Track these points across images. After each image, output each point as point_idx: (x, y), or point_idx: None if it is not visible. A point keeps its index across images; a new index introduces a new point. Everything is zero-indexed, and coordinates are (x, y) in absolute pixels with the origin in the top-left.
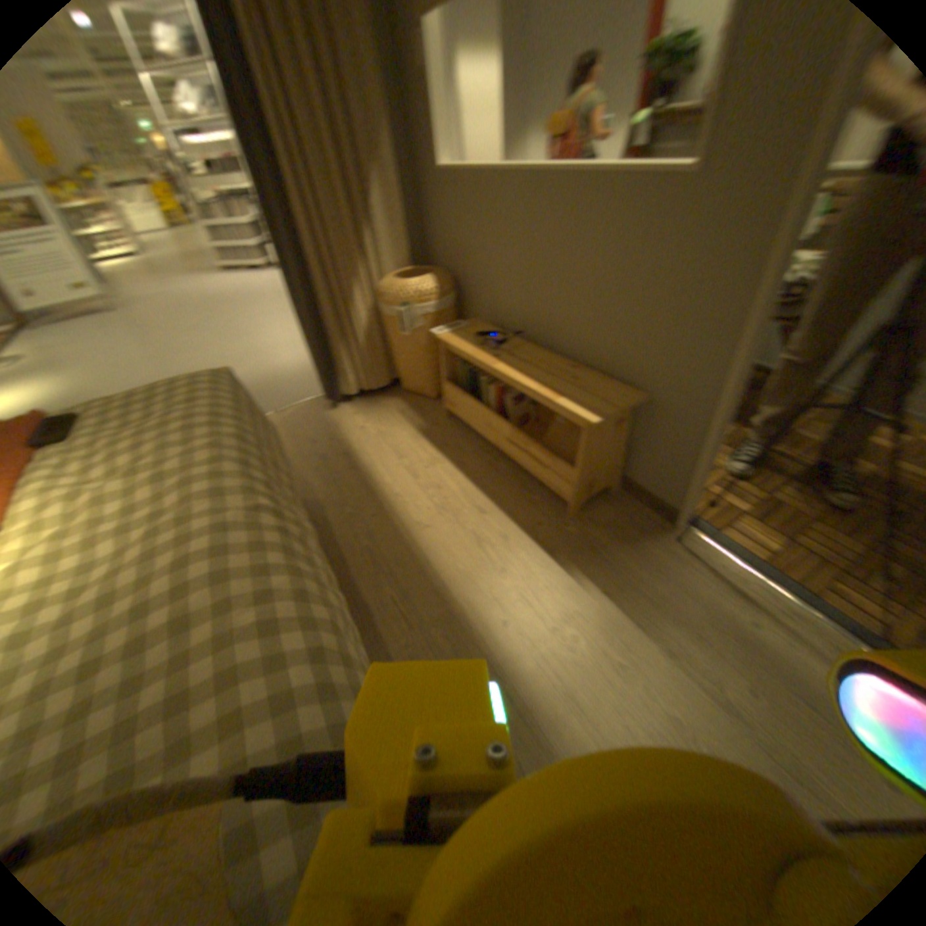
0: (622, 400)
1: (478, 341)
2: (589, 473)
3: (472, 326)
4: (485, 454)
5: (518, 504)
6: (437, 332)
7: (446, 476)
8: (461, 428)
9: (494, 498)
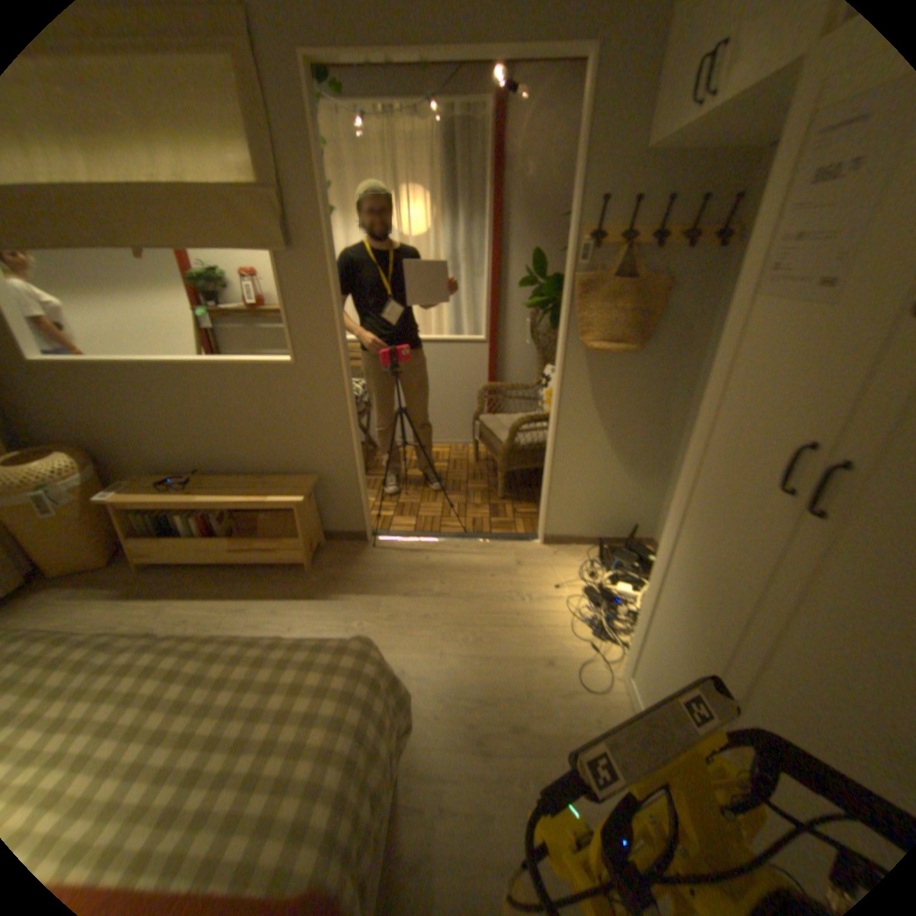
0: (306, 484)
1: (159, 492)
2: (308, 537)
3: (138, 484)
4: (209, 578)
5: (267, 590)
6: (94, 503)
7: (185, 612)
8: (165, 574)
9: (245, 598)
